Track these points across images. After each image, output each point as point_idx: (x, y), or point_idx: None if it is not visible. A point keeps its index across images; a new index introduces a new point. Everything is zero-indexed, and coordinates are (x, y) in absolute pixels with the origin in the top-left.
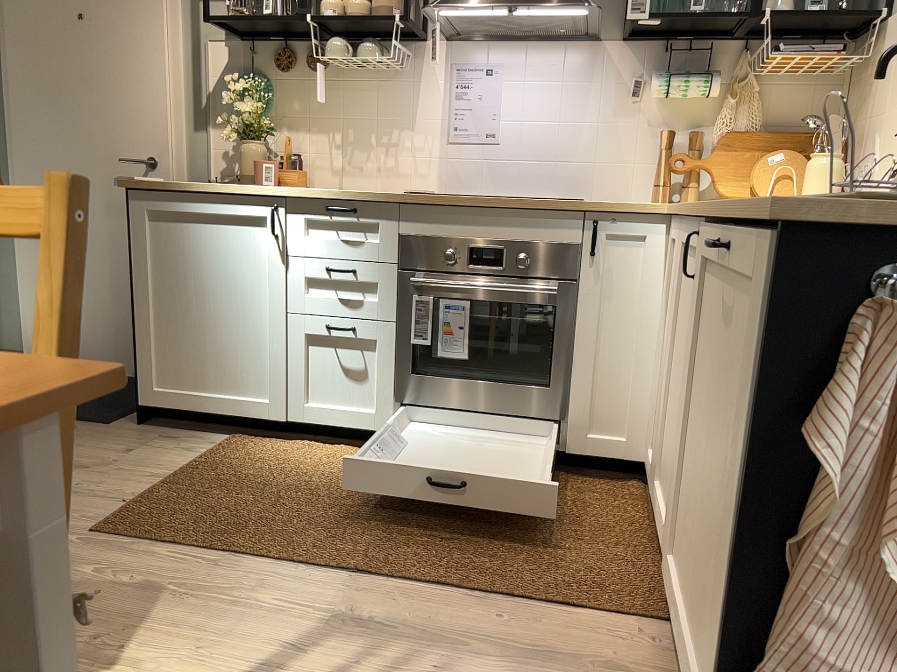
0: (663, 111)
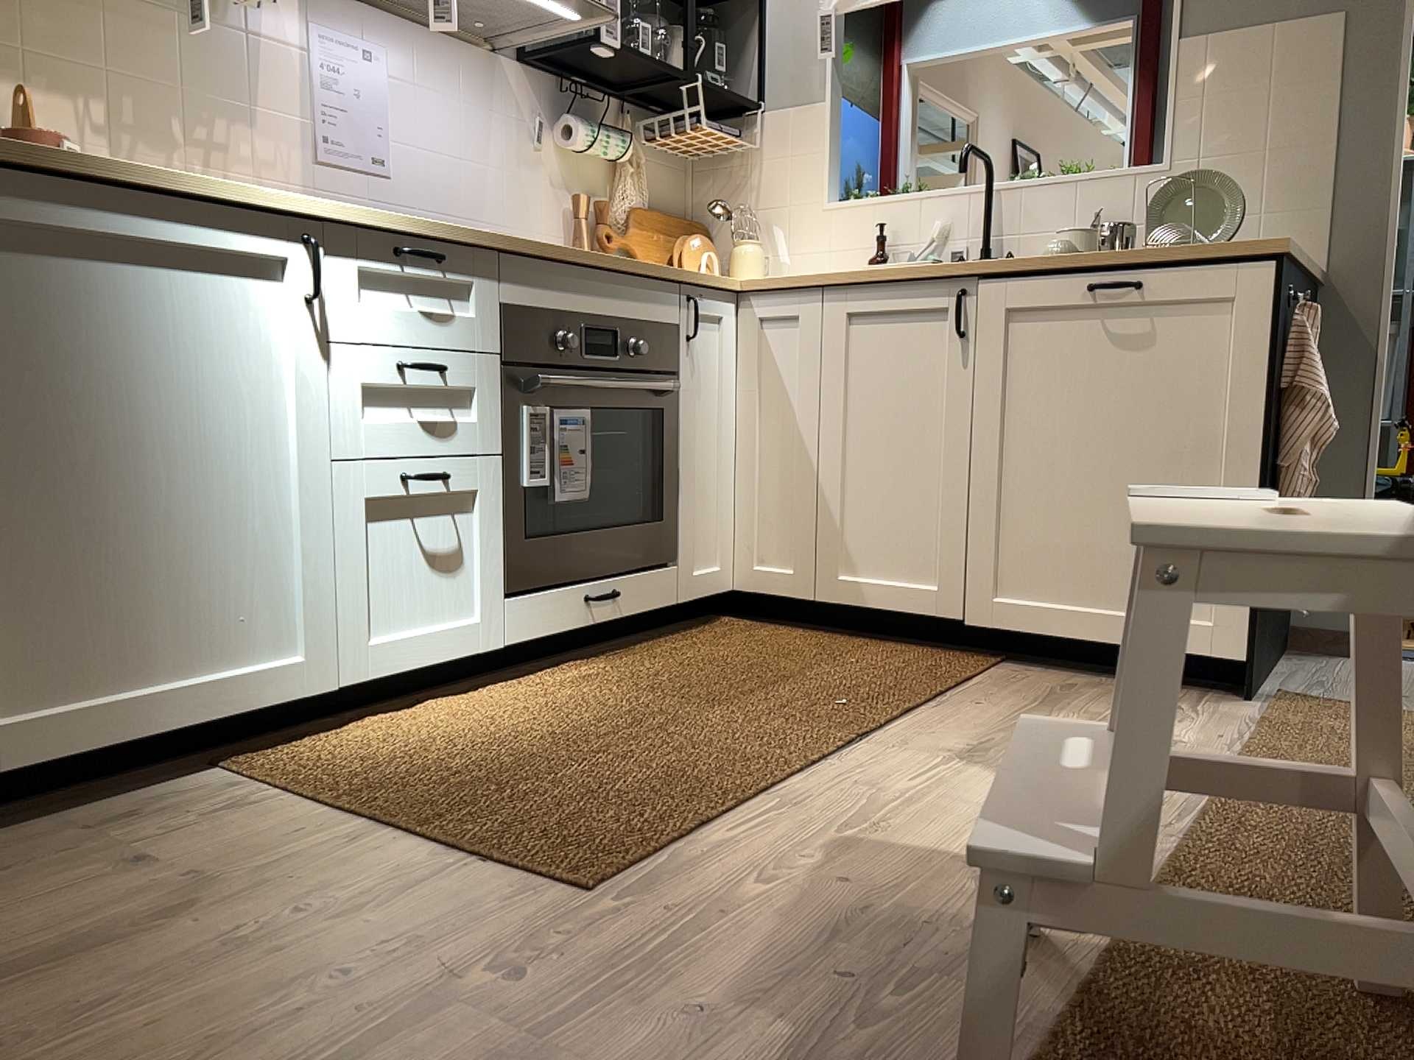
0: (566, 165)
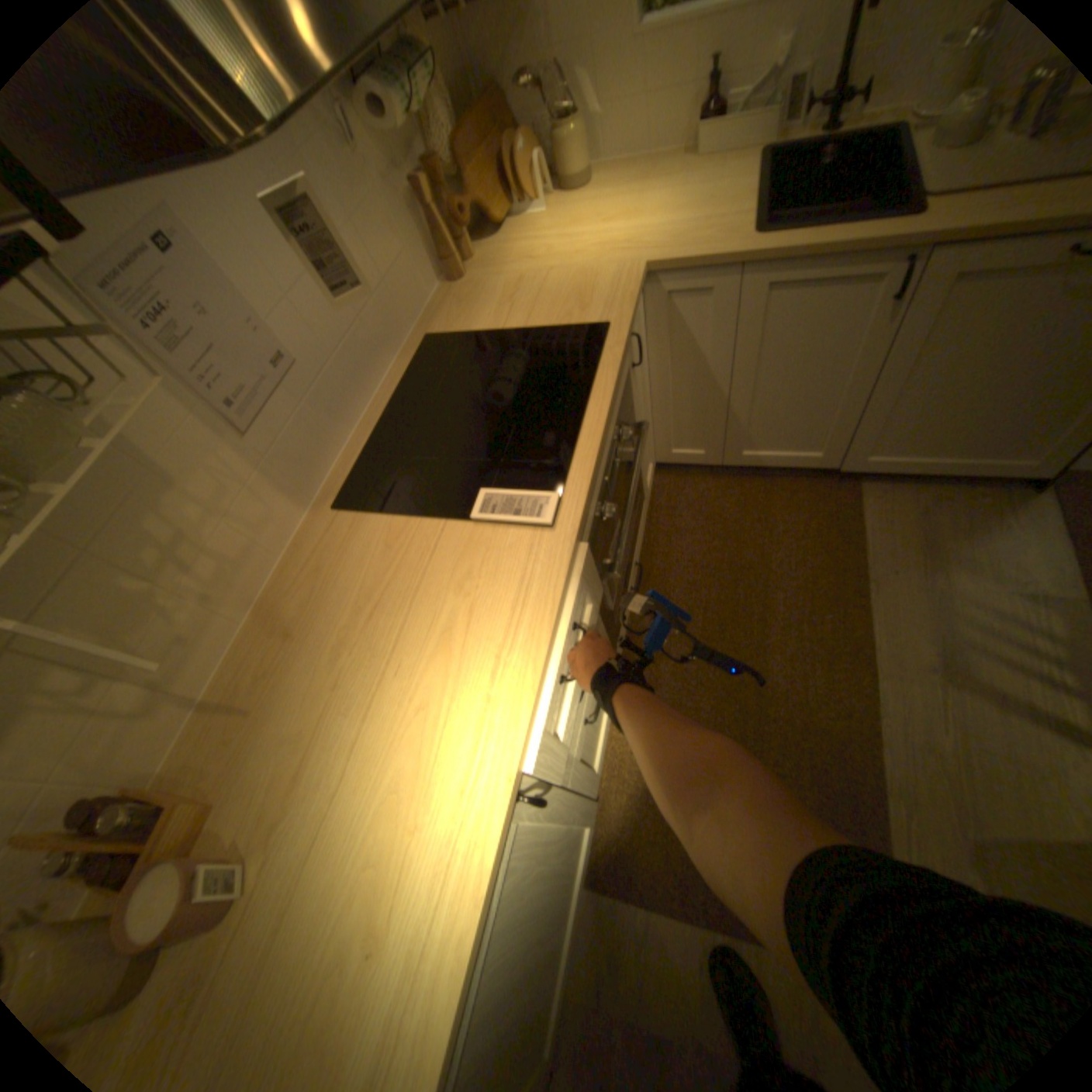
0: (375, 135)
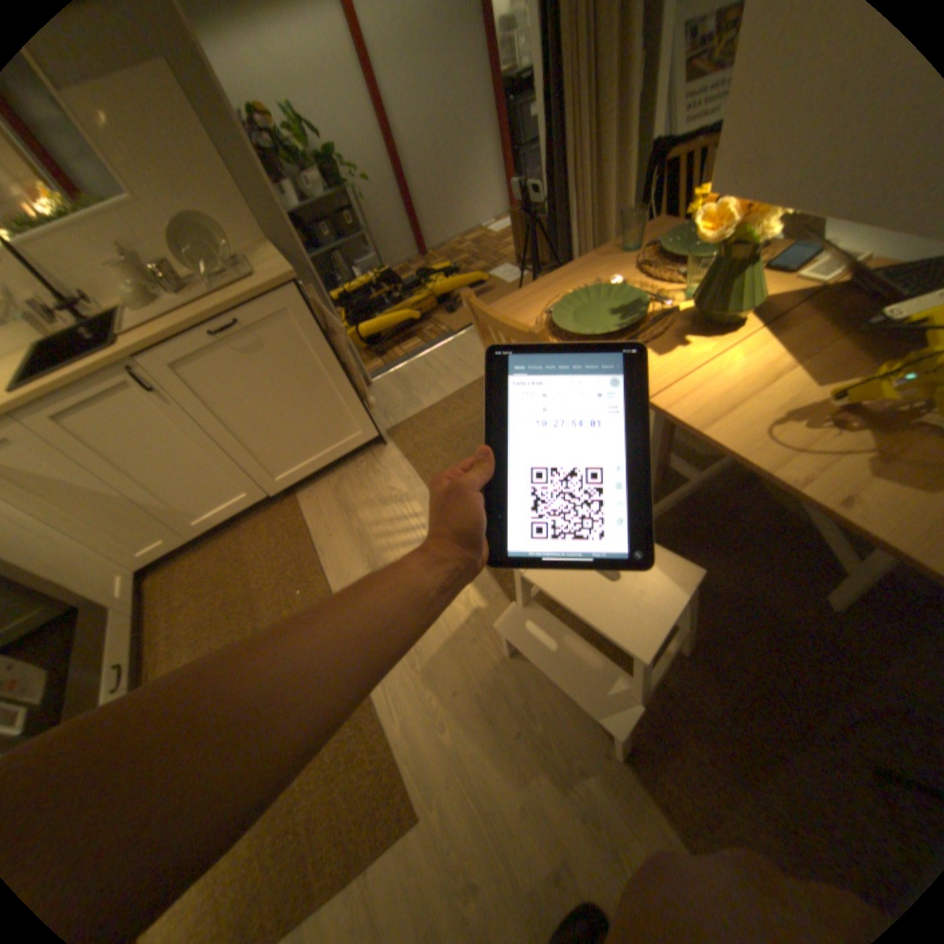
0: None
